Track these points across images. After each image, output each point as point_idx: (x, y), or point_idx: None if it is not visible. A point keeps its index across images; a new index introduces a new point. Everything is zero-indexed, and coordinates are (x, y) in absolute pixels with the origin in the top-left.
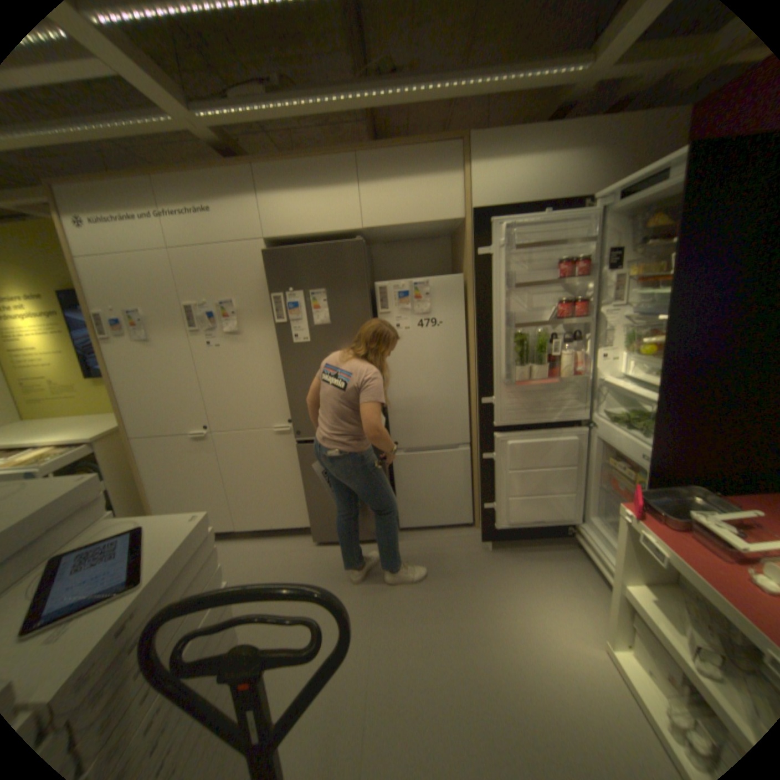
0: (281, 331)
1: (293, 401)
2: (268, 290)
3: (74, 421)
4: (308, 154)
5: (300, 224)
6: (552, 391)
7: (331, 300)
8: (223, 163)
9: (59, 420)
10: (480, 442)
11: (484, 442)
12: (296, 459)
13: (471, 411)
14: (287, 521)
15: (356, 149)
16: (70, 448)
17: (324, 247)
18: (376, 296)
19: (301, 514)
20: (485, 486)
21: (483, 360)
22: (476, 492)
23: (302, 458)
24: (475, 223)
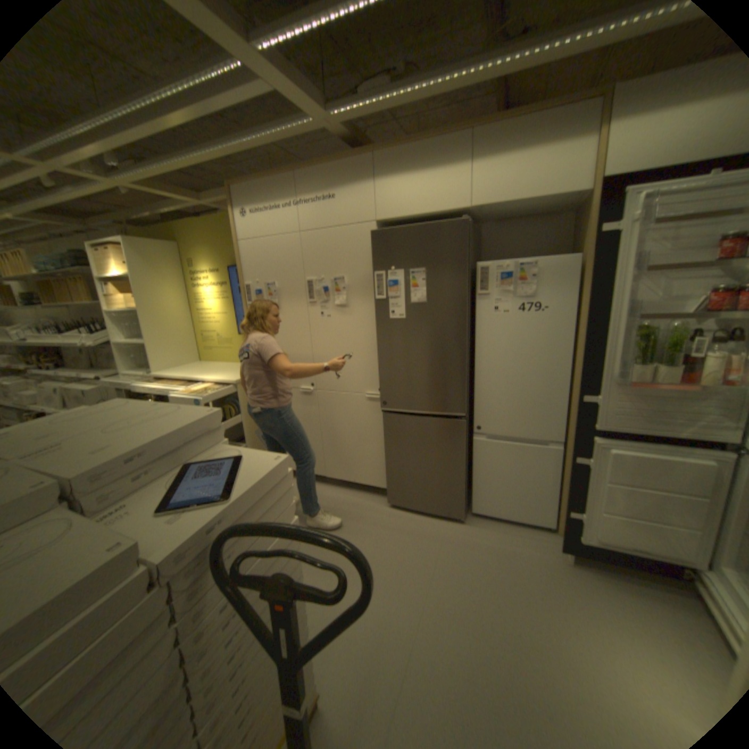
0: (381, 306)
1: (384, 372)
2: (375, 268)
3: (229, 365)
4: (425, 135)
5: (410, 205)
6: (686, 400)
7: (430, 279)
8: (349, 153)
9: (221, 363)
10: (575, 444)
11: (581, 445)
12: (382, 425)
13: (571, 408)
14: (368, 479)
15: (474, 124)
16: (223, 385)
17: (429, 227)
18: (477, 276)
19: (381, 476)
20: (575, 493)
21: (592, 352)
22: (565, 497)
23: (387, 425)
24: (605, 193)
